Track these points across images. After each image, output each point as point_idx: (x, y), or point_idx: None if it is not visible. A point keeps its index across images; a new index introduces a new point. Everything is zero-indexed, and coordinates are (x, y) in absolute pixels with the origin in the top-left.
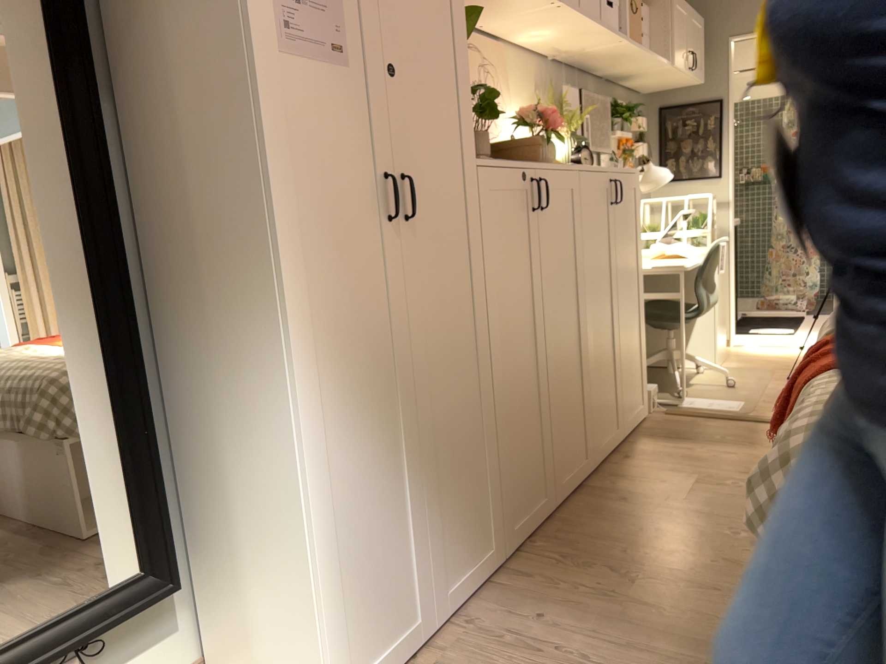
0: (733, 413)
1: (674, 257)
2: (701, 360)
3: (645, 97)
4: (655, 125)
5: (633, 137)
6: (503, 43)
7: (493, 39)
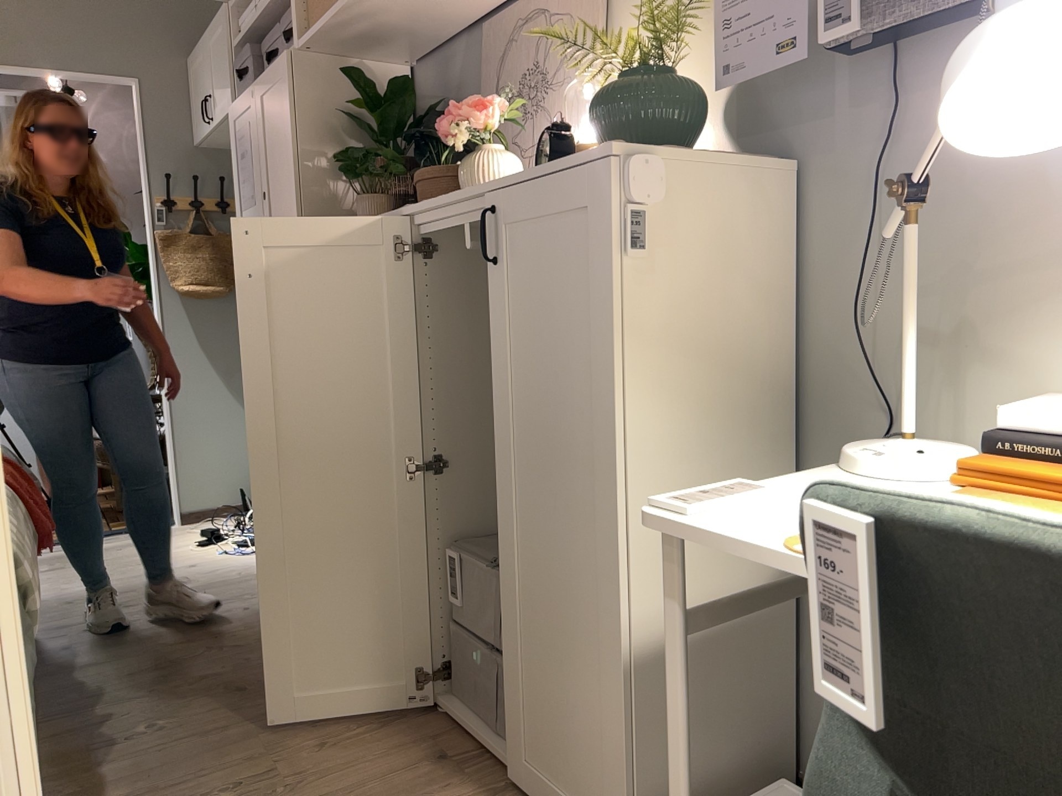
0: None
1: None
2: None
3: None
4: None
5: None
6: None
7: None
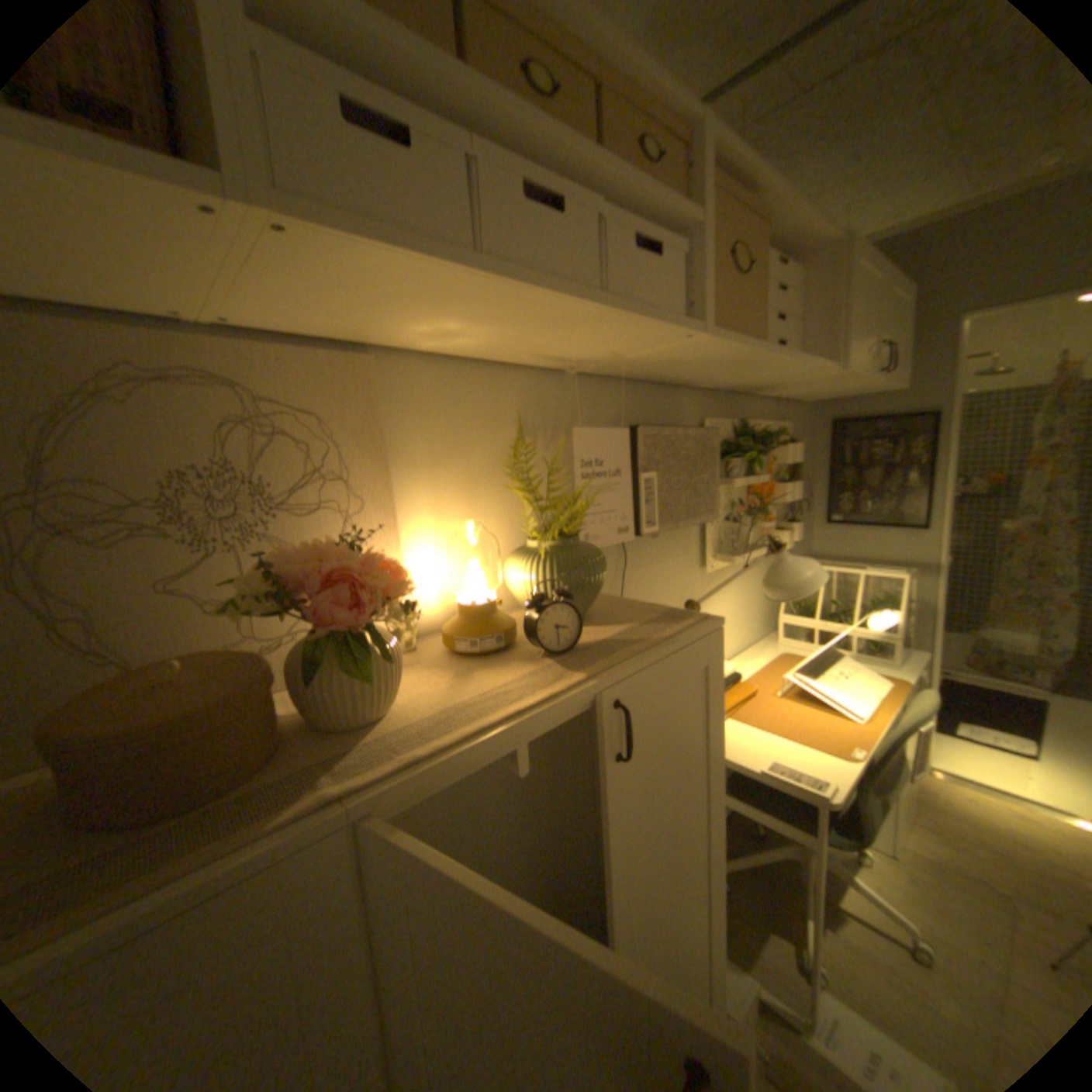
0: None
1: (823, 701)
2: (861, 886)
3: (810, 404)
4: (825, 443)
5: (781, 467)
6: (383, 350)
7: (325, 342)
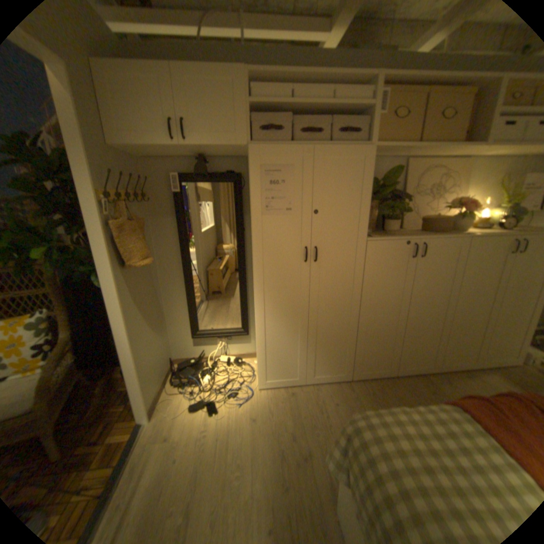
0: None
1: None
2: None
3: None
4: None
5: None
6: (474, 157)
7: (463, 157)
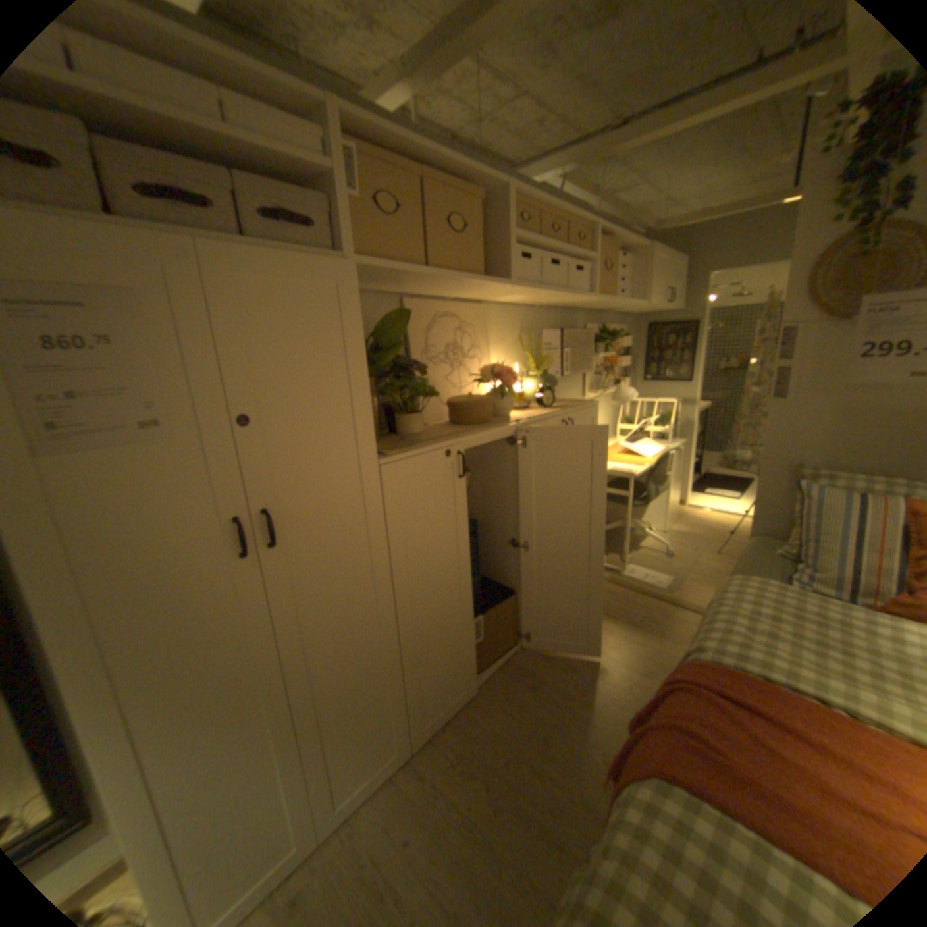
0: (659, 590)
1: (635, 454)
2: (648, 532)
3: (638, 315)
4: (645, 337)
5: (621, 350)
6: (486, 303)
7: (474, 302)
